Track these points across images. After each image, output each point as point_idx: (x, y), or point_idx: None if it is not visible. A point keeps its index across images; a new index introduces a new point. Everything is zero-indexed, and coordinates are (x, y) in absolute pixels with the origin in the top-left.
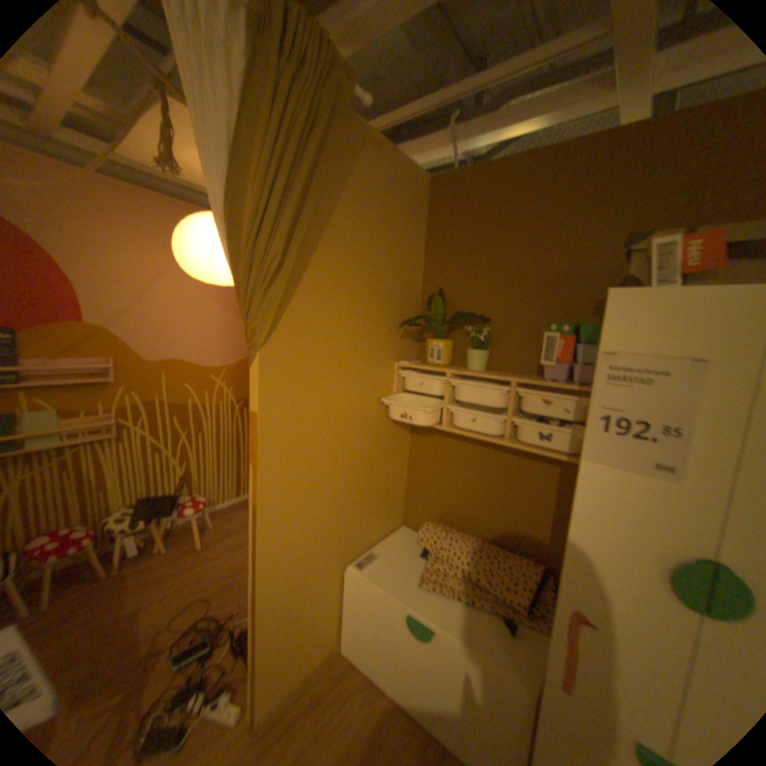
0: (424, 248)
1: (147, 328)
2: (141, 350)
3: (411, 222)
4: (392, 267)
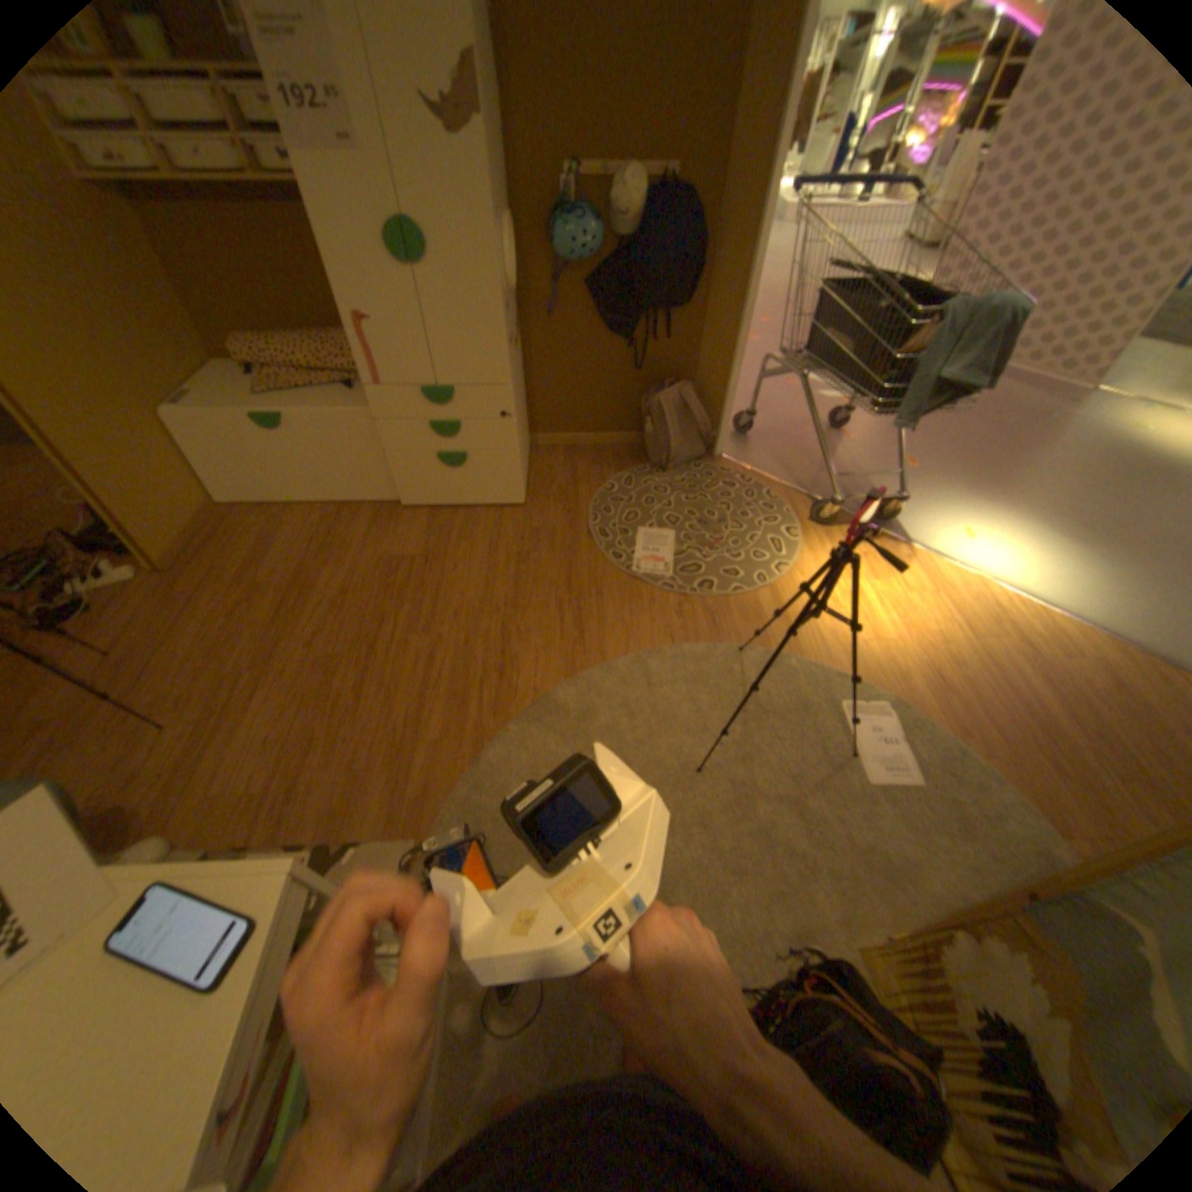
0: None
1: None
2: None
3: None
4: None
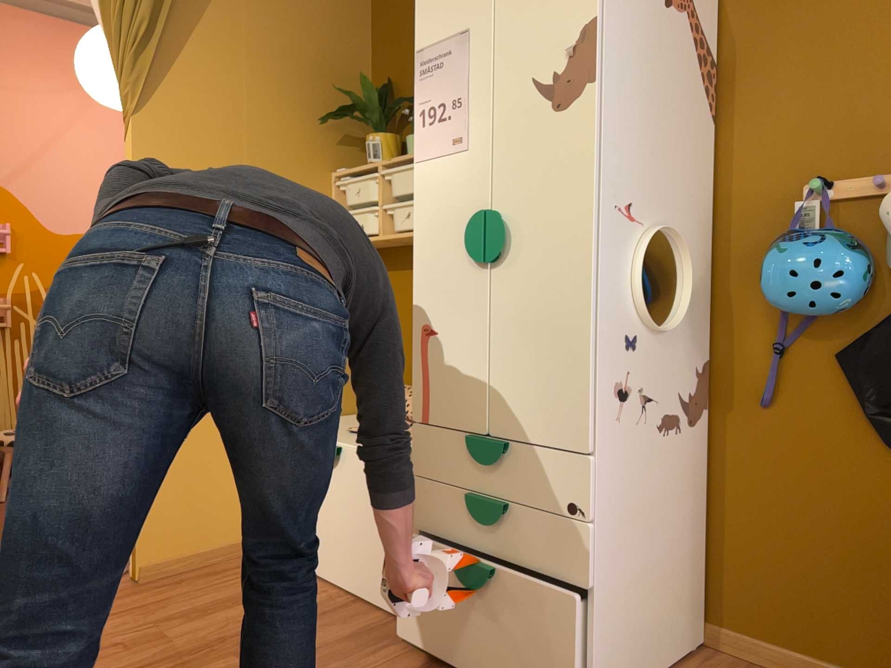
0: (371, 38)
1: (56, 191)
2: (48, 218)
3: (345, 4)
4: (316, 54)
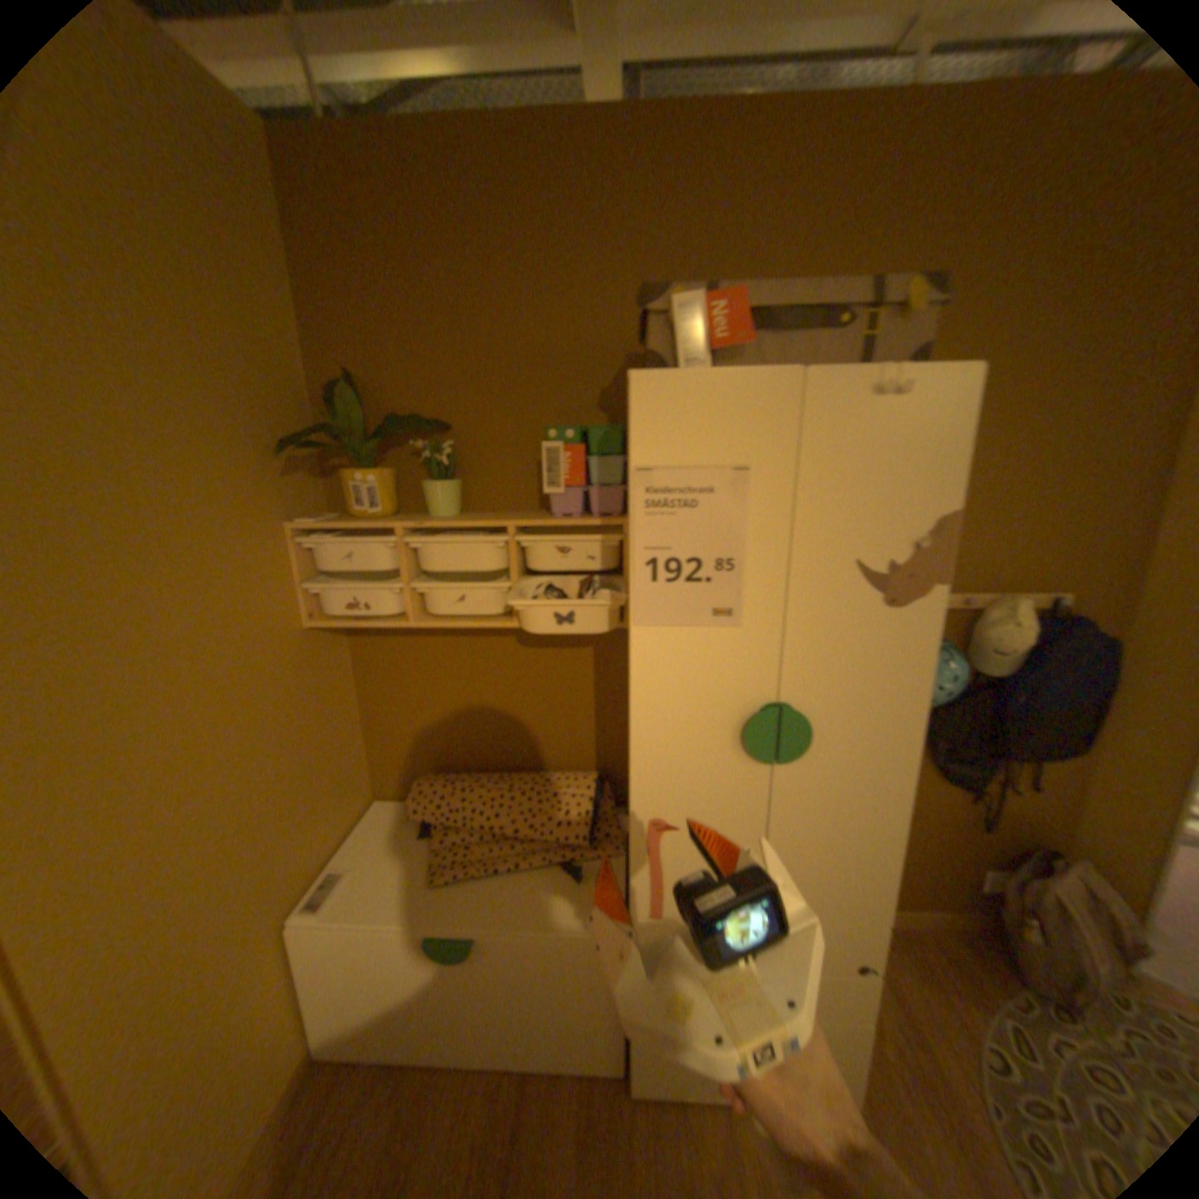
0: (291, 287)
1: None
2: None
3: (247, 223)
4: (225, 322)
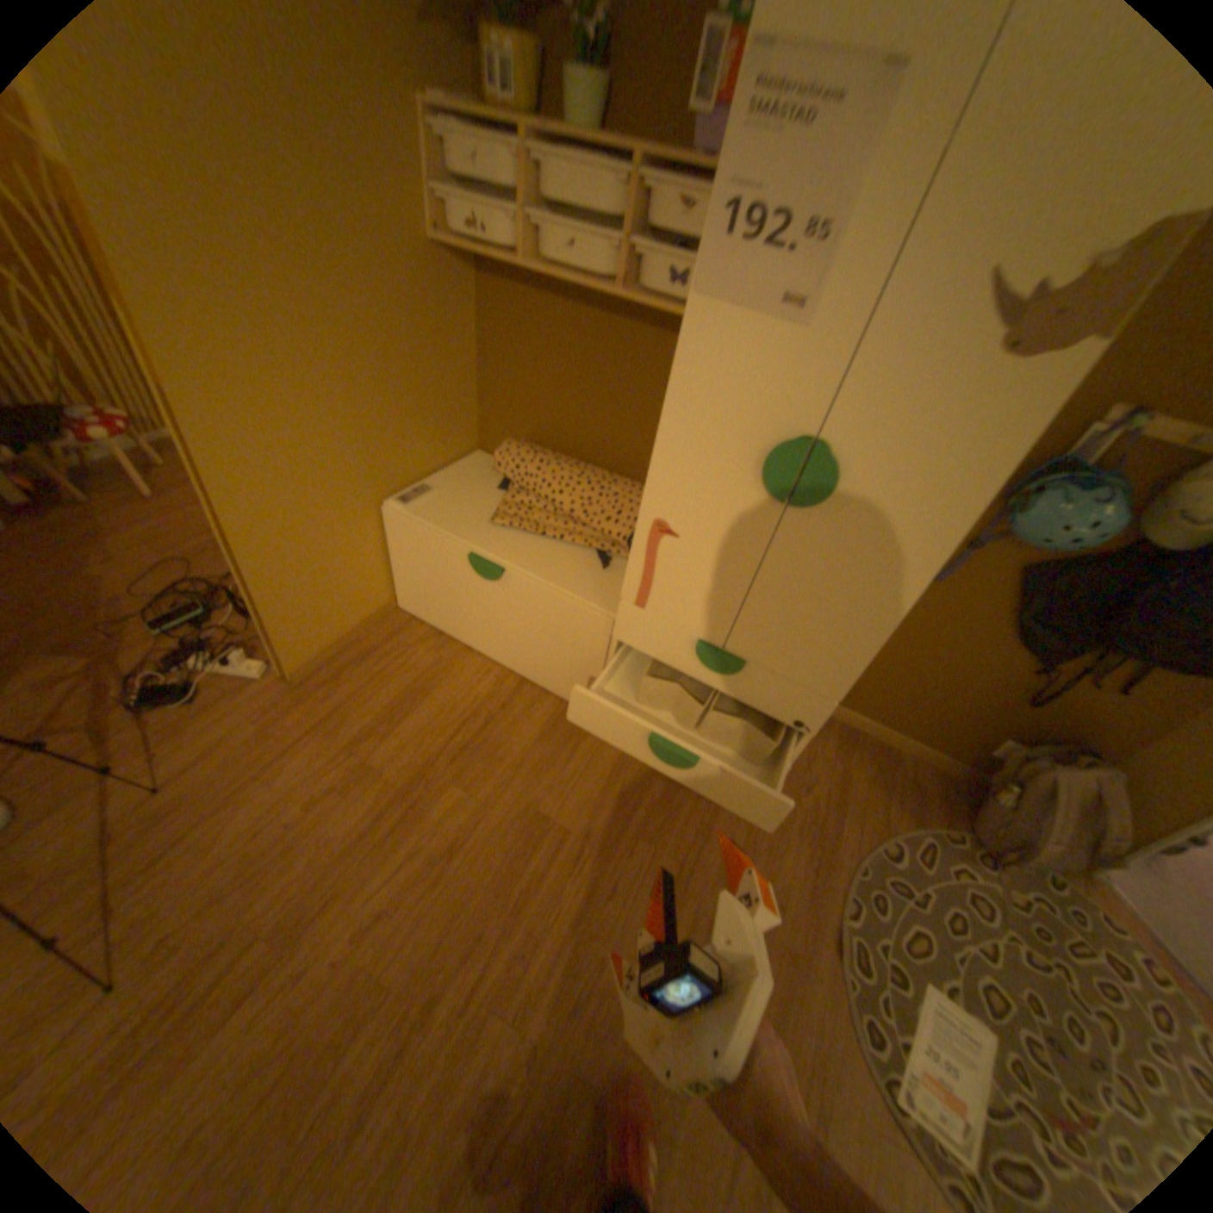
0: None
1: None
2: None
3: None
4: None
